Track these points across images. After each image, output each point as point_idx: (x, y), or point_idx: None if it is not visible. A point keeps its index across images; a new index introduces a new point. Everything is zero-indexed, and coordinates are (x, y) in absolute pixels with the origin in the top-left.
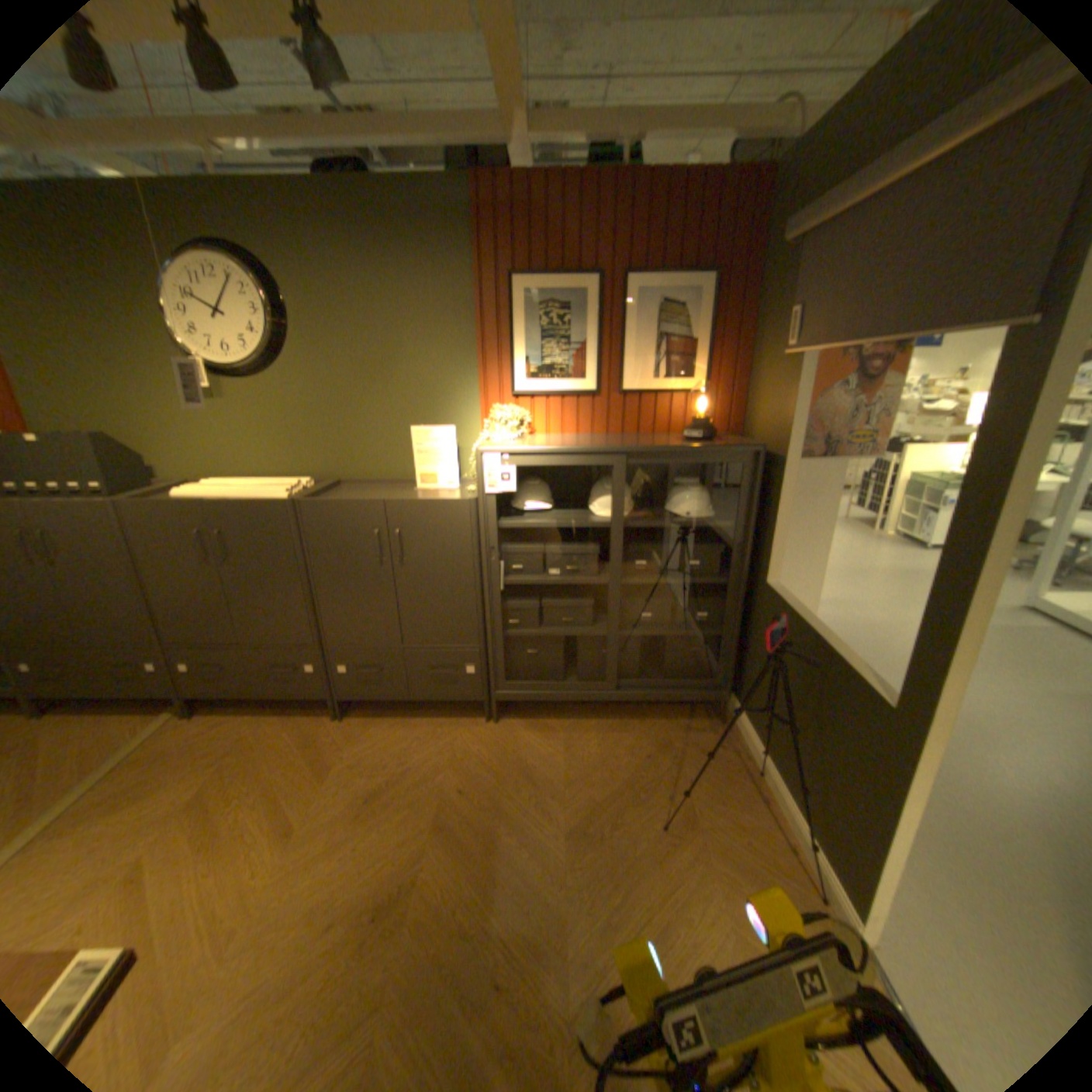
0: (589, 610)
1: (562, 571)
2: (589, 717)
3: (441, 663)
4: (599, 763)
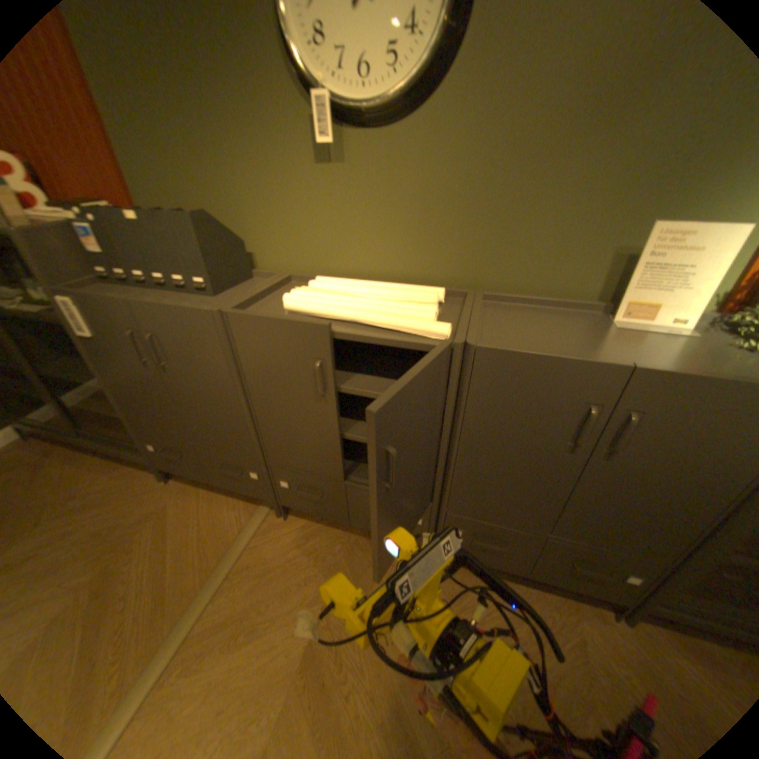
0: None
1: None
2: None
3: (595, 565)
4: None
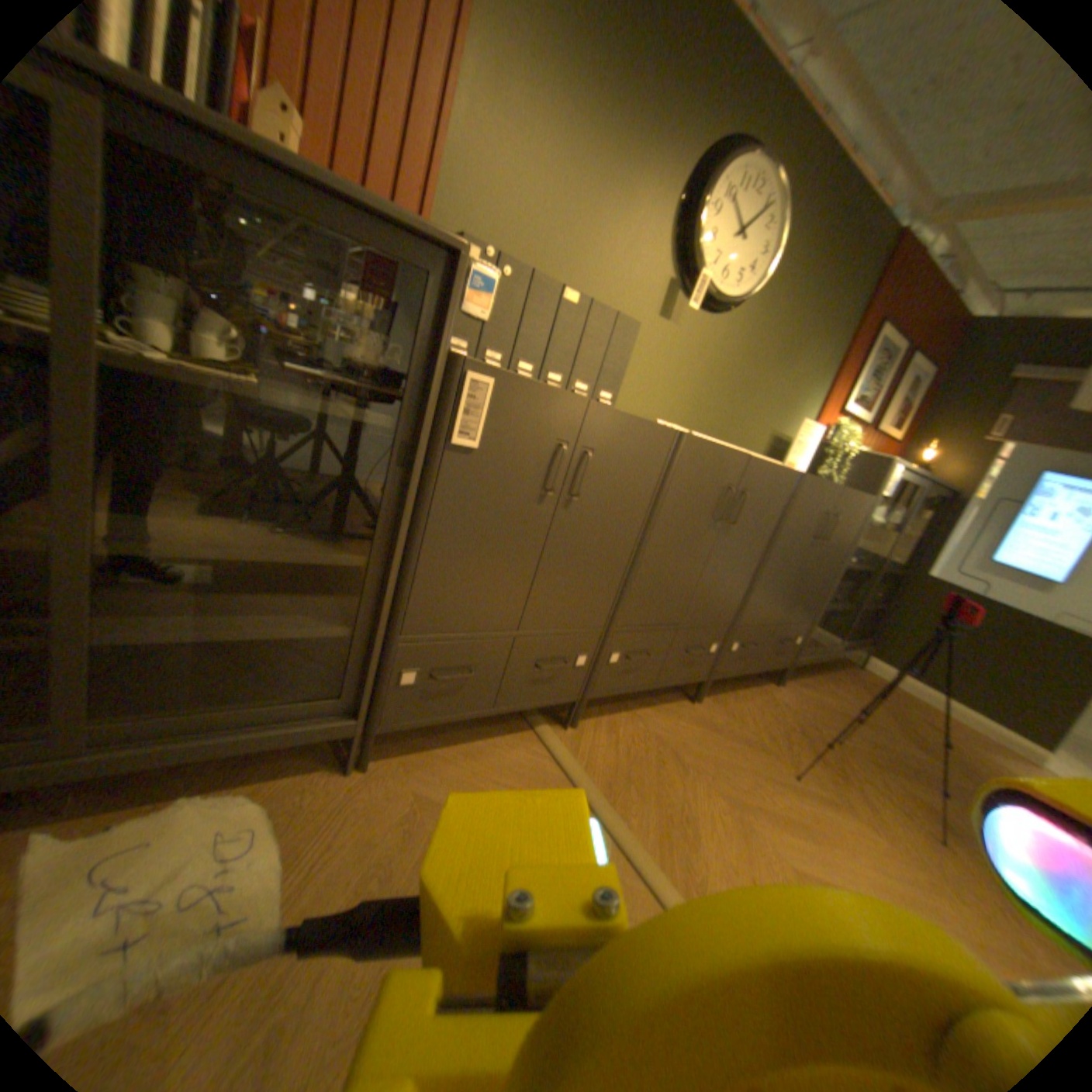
0: (848, 590)
1: (856, 559)
2: (811, 673)
3: (788, 635)
4: (861, 703)
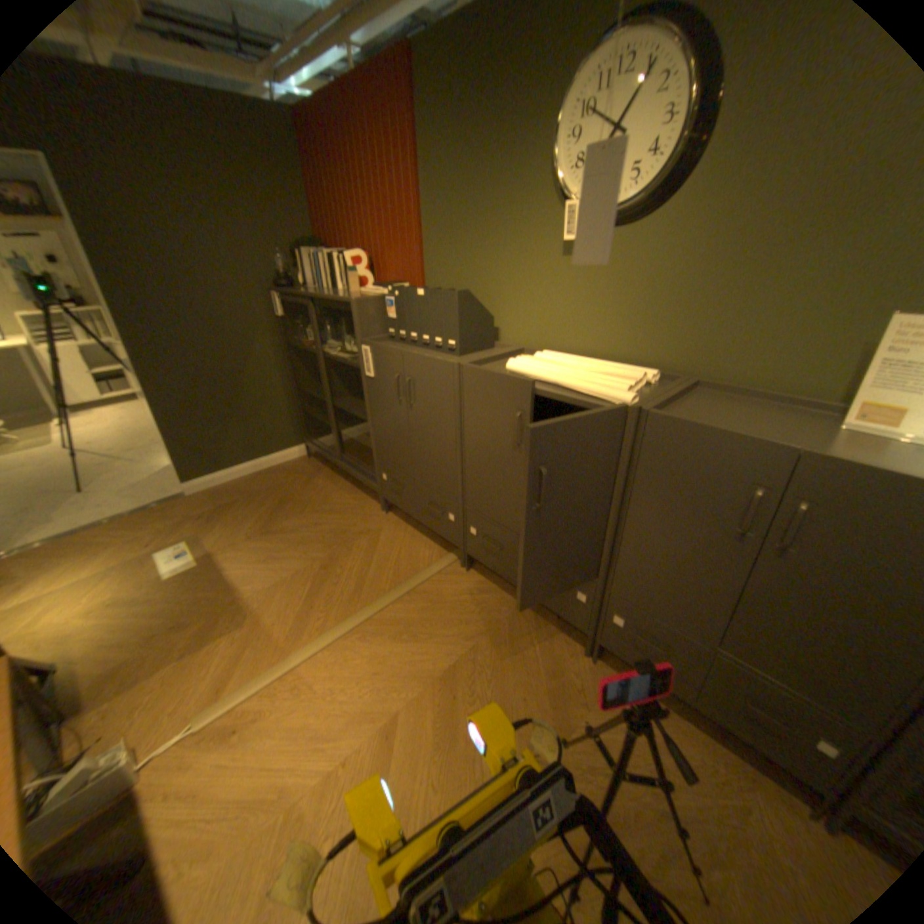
0: None
1: None
2: None
3: (774, 708)
4: None
